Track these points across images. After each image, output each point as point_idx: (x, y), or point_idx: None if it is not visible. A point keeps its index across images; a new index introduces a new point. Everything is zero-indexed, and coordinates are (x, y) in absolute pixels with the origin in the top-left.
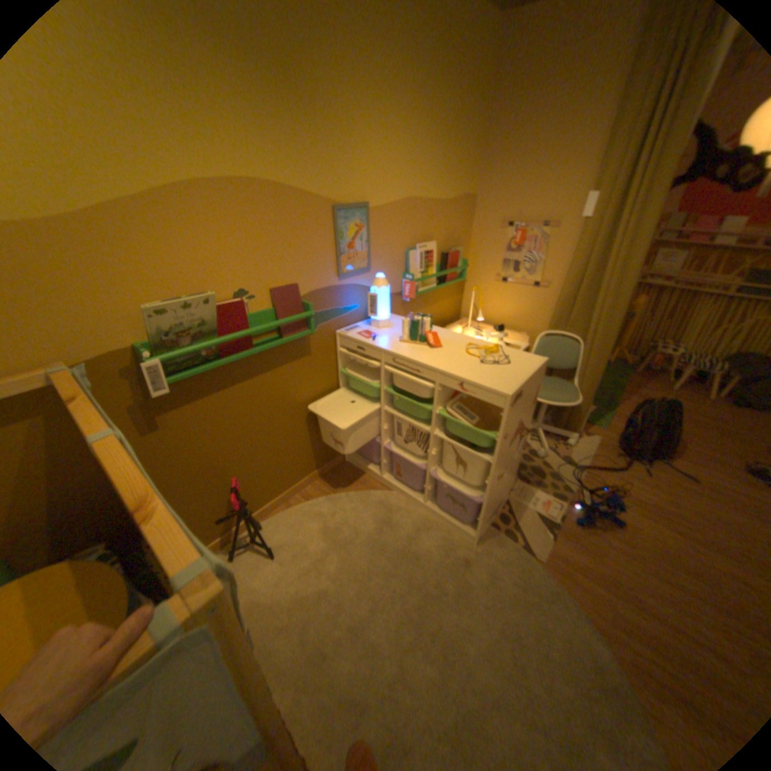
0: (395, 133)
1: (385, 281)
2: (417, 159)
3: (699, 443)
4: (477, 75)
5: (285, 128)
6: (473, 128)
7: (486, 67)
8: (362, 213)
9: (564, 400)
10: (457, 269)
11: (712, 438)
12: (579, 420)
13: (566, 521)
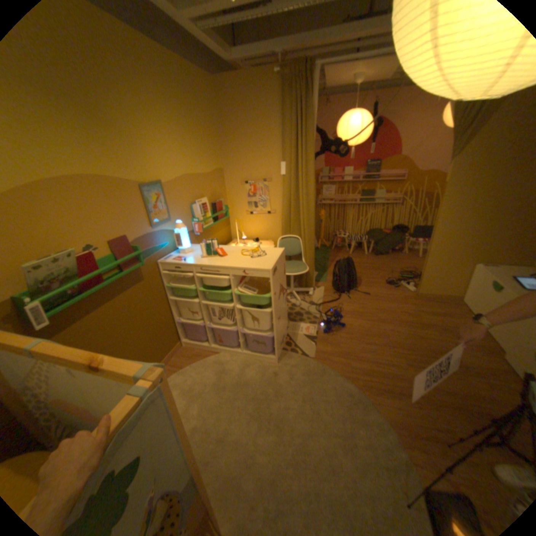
0: (168, 140)
1: (183, 225)
2: (185, 153)
3: (366, 277)
4: (207, 106)
5: (100, 143)
6: (212, 133)
7: (211, 102)
8: (159, 187)
9: (299, 271)
10: (223, 212)
11: (370, 273)
12: (311, 280)
13: (318, 334)
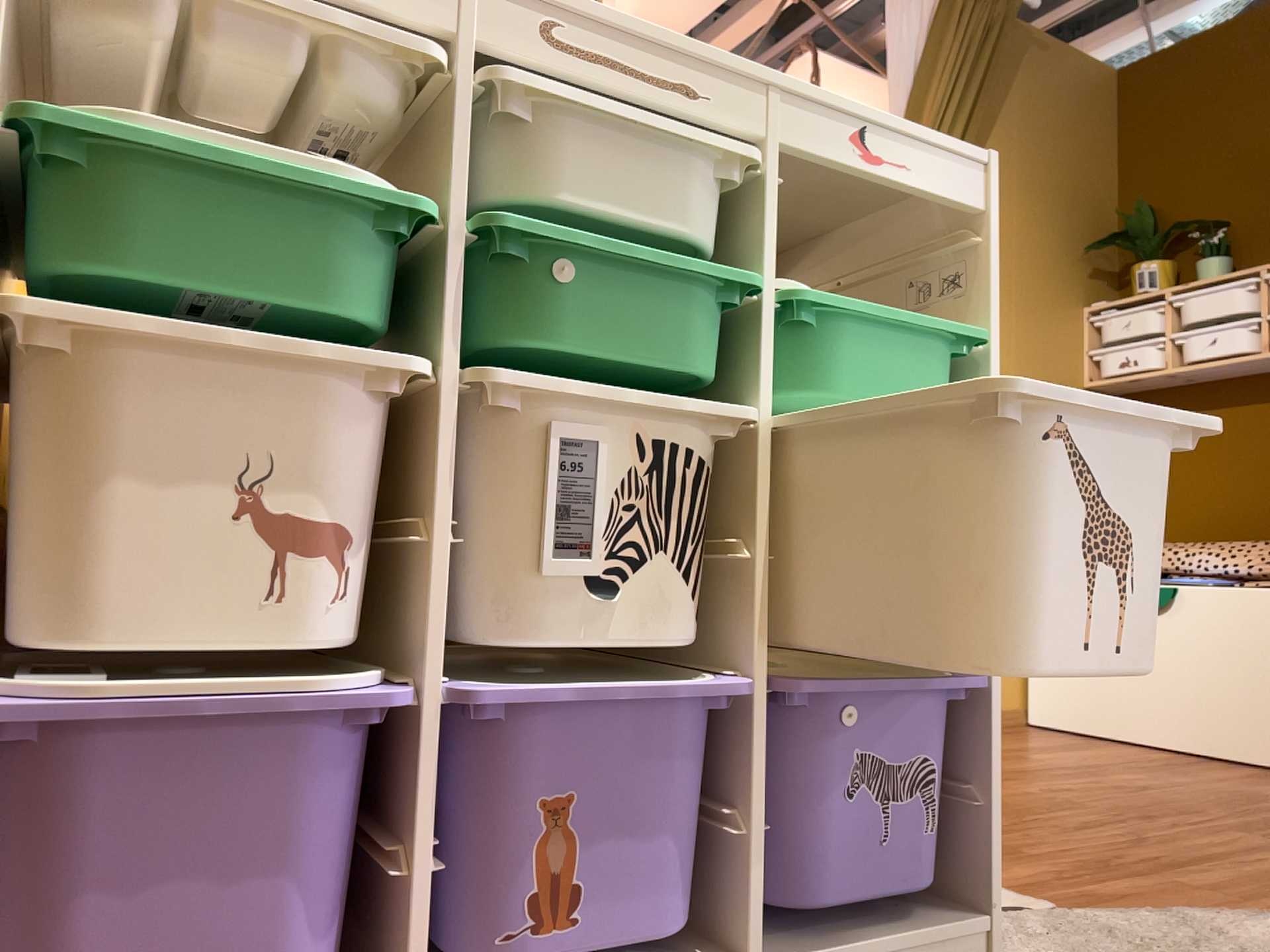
0: None
1: None
2: None
3: None
4: None
5: None
6: None
7: None
8: None
9: None
10: None
11: None
12: None
13: None
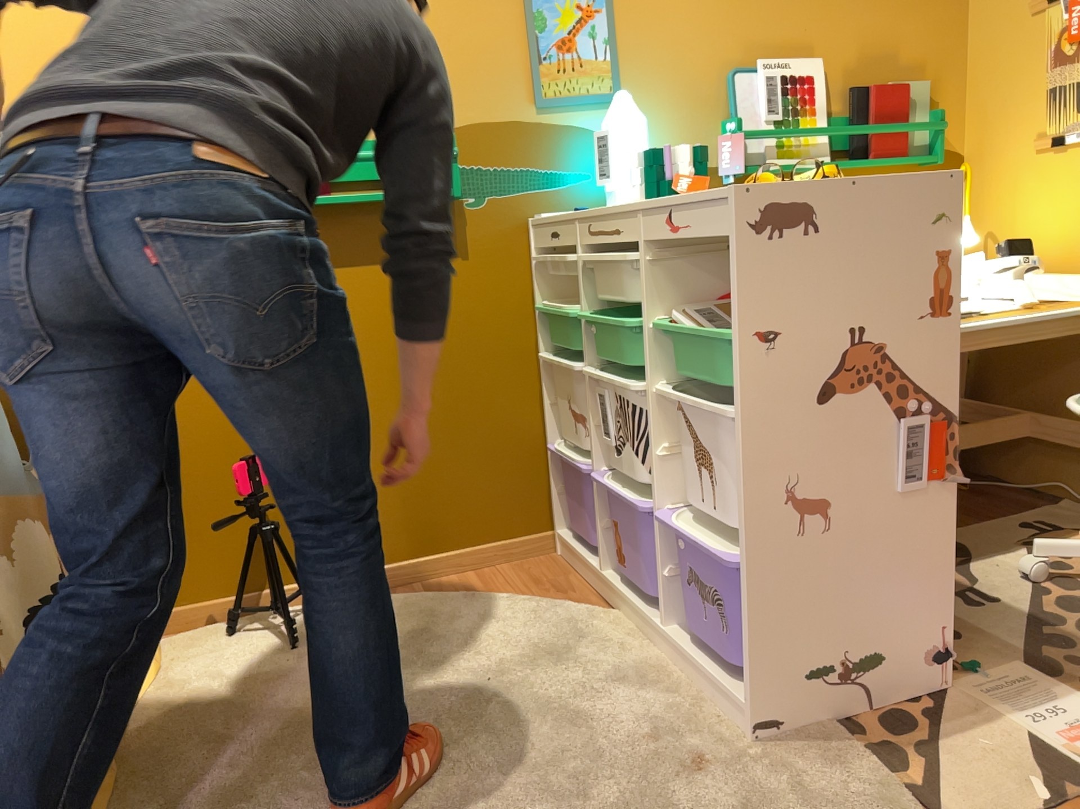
0: None
1: (630, 104)
2: None
3: None
4: None
5: None
6: None
7: None
8: None
9: None
10: (901, 126)
11: None
12: None
13: None
